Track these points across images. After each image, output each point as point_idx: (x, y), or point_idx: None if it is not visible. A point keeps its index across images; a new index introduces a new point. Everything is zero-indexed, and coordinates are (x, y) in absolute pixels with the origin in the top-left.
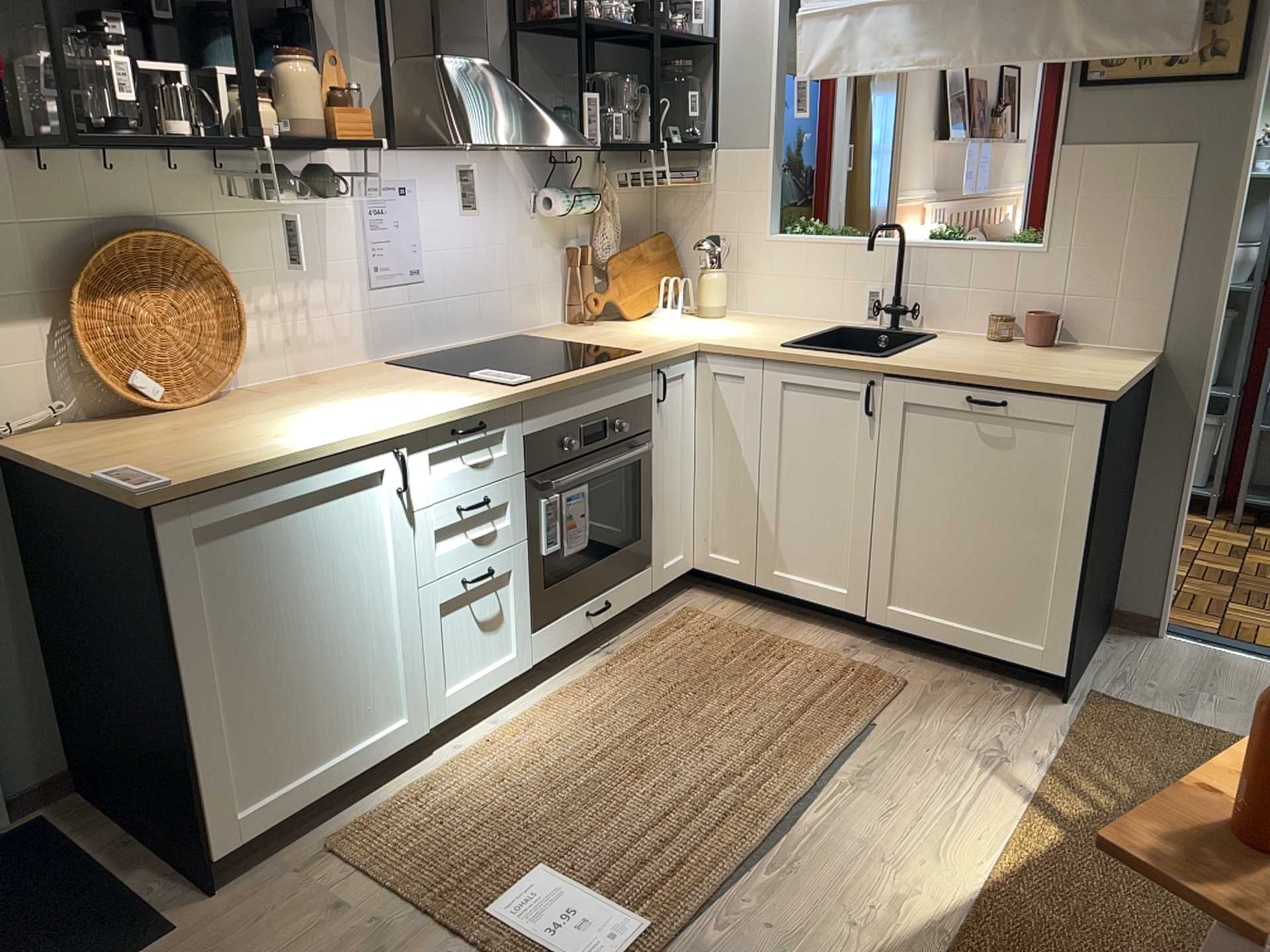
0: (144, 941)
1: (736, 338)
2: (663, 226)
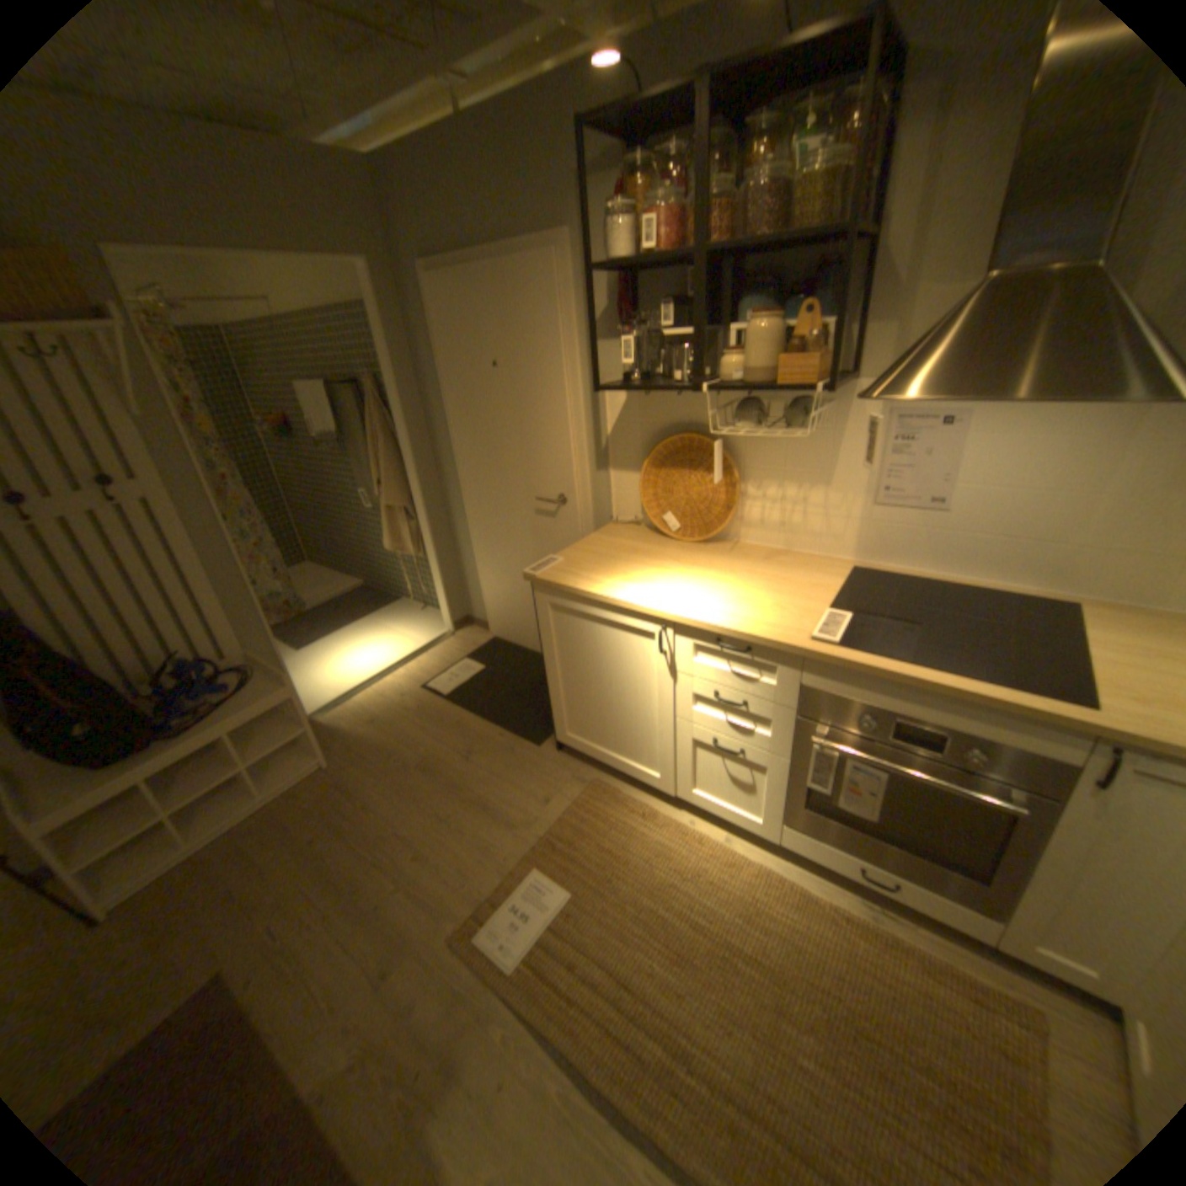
0: (533, 738)
1: None
2: None
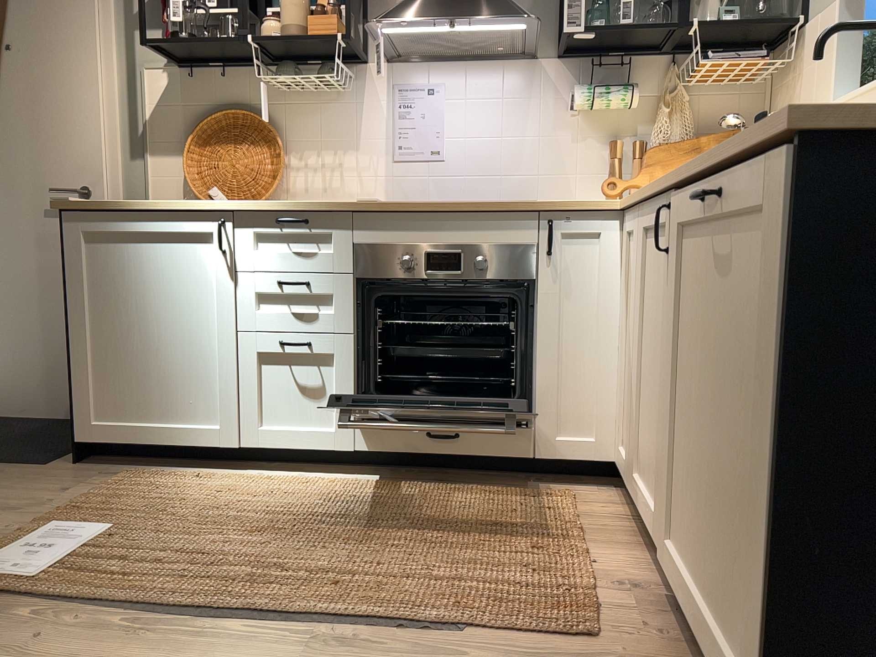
0: (33, 462)
1: None
2: None
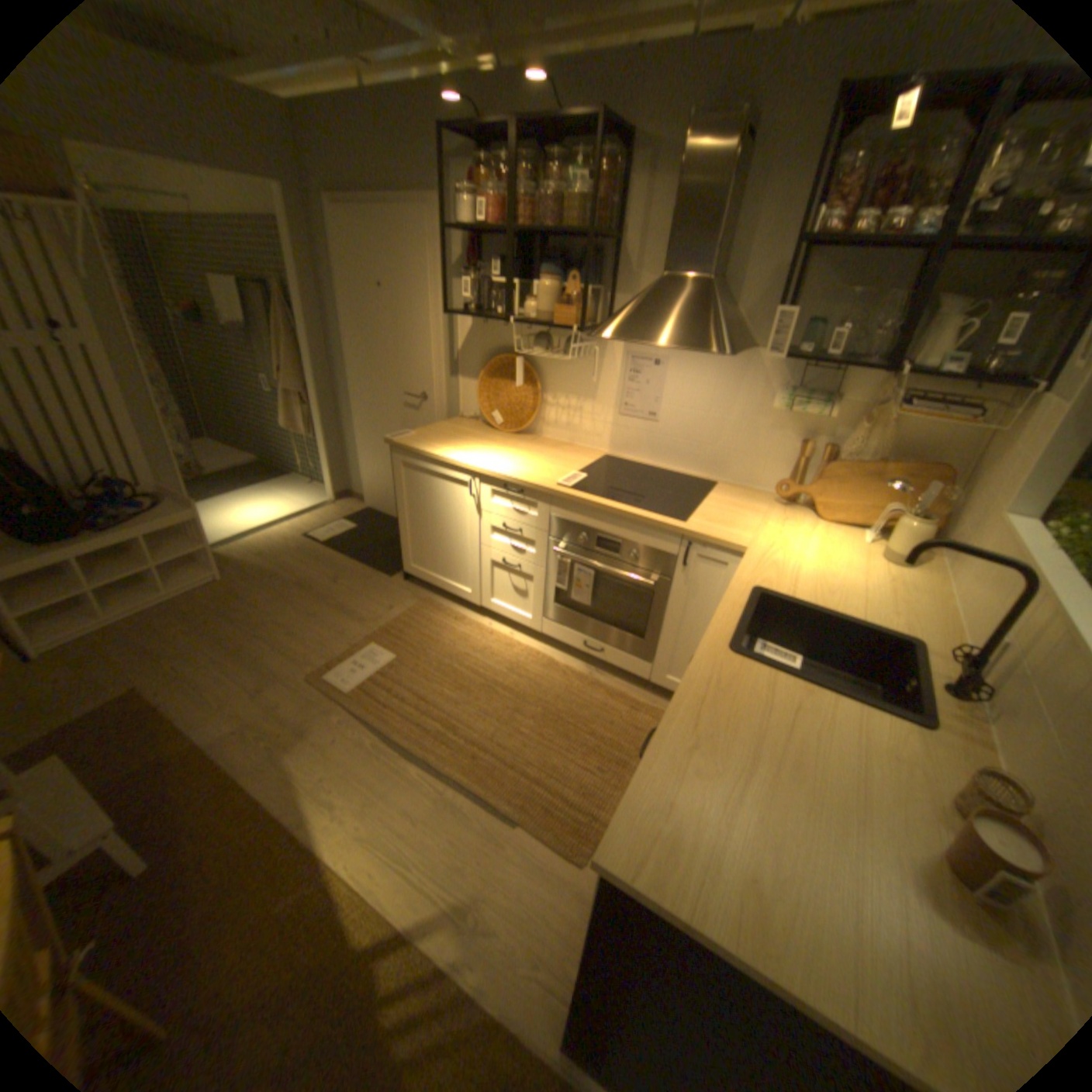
0: (387, 573)
1: (779, 567)
2: (981, 464)
